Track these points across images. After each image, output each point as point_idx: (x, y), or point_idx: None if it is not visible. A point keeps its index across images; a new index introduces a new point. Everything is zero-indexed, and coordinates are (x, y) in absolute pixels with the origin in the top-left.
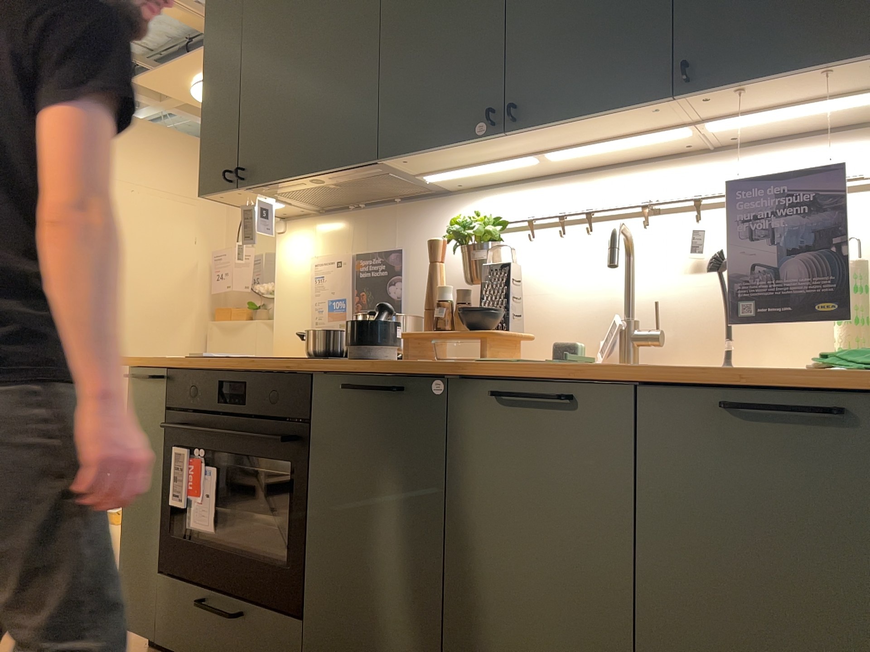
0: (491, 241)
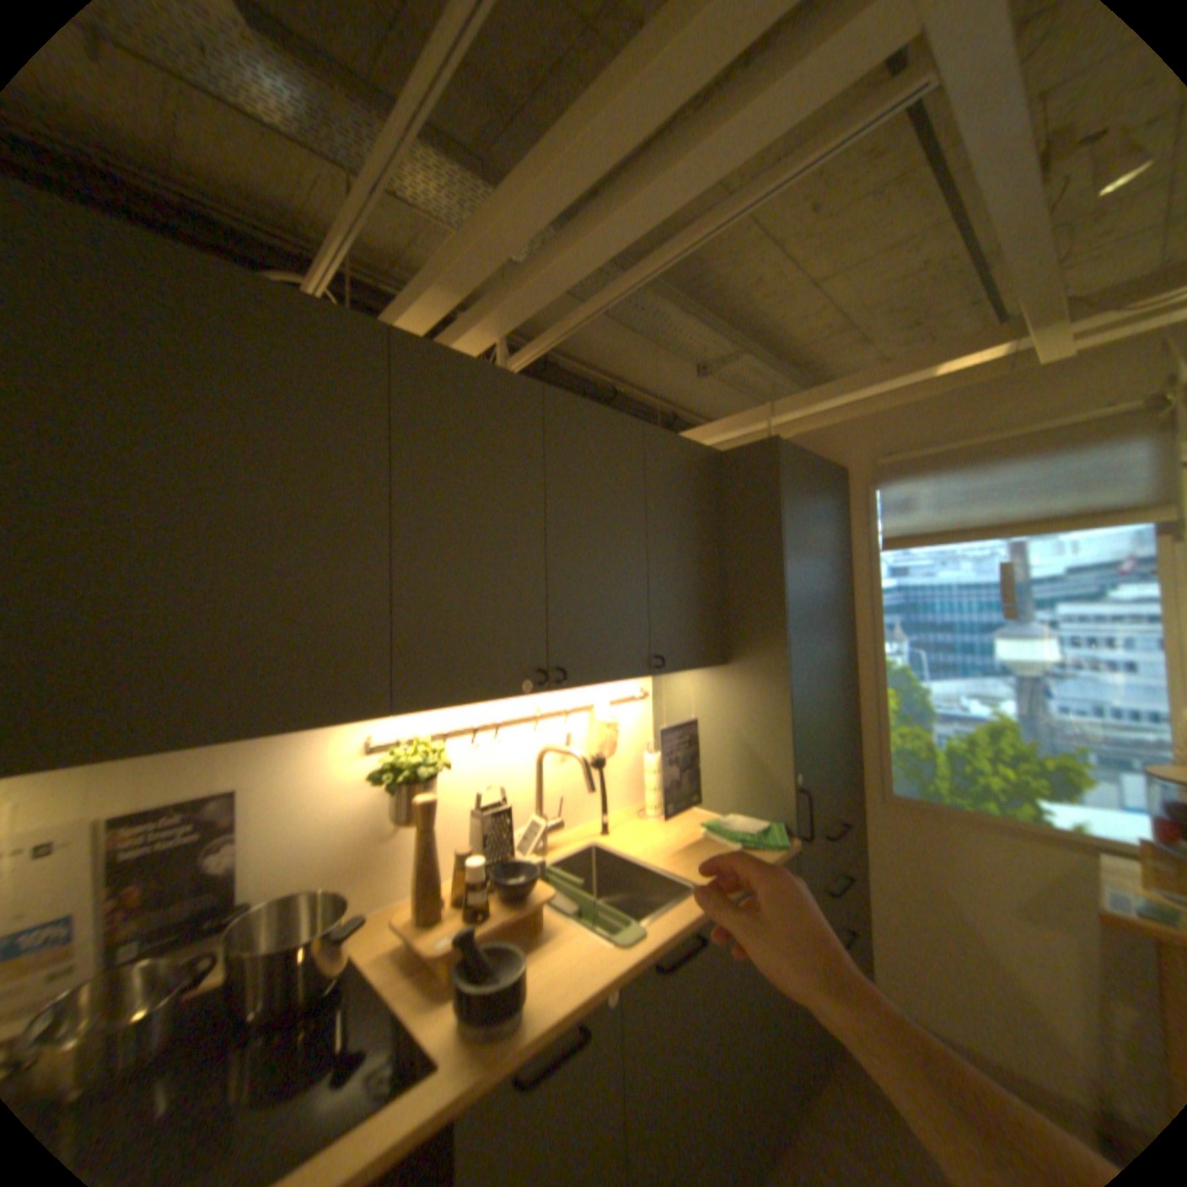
0: (431, 770)
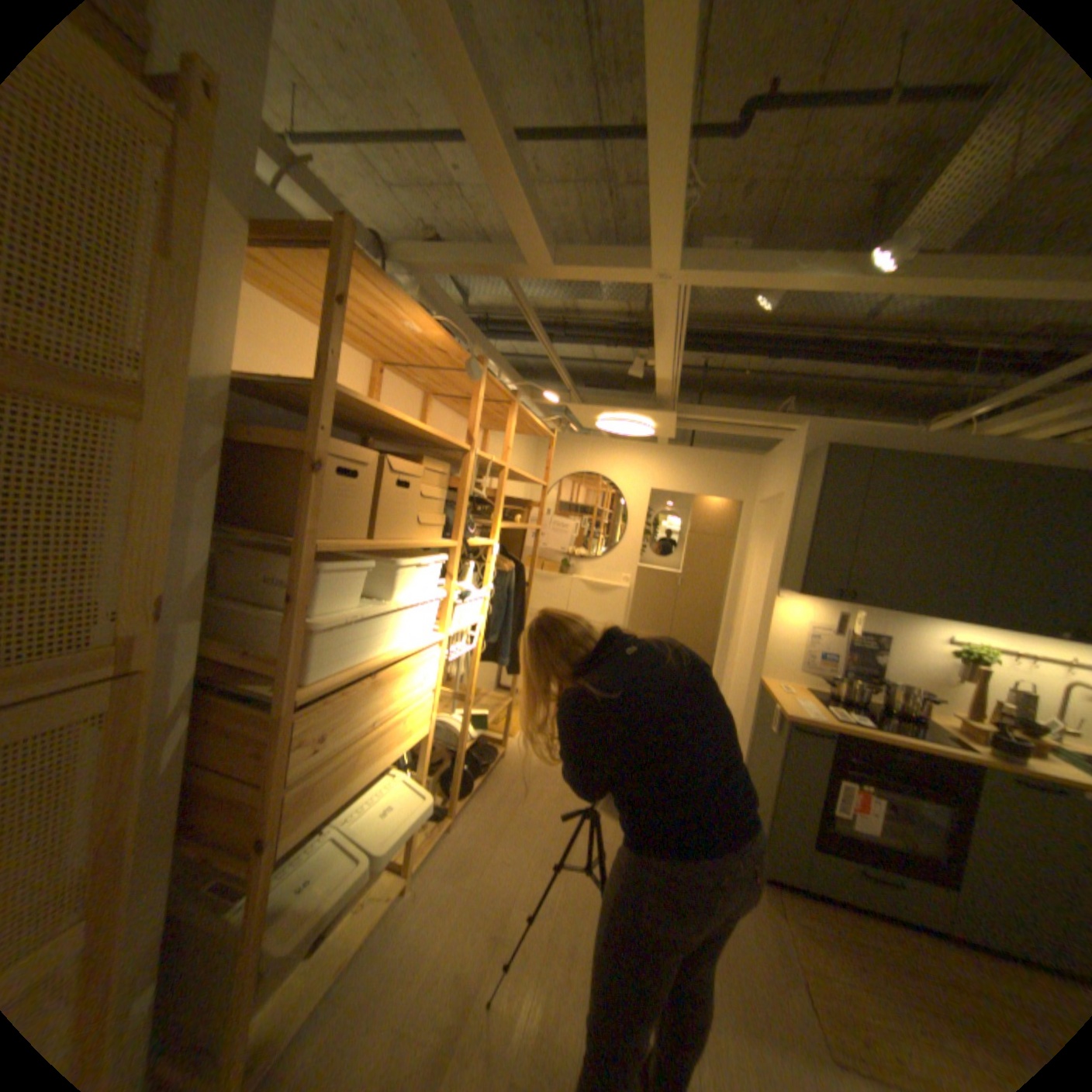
0: (987, 663)
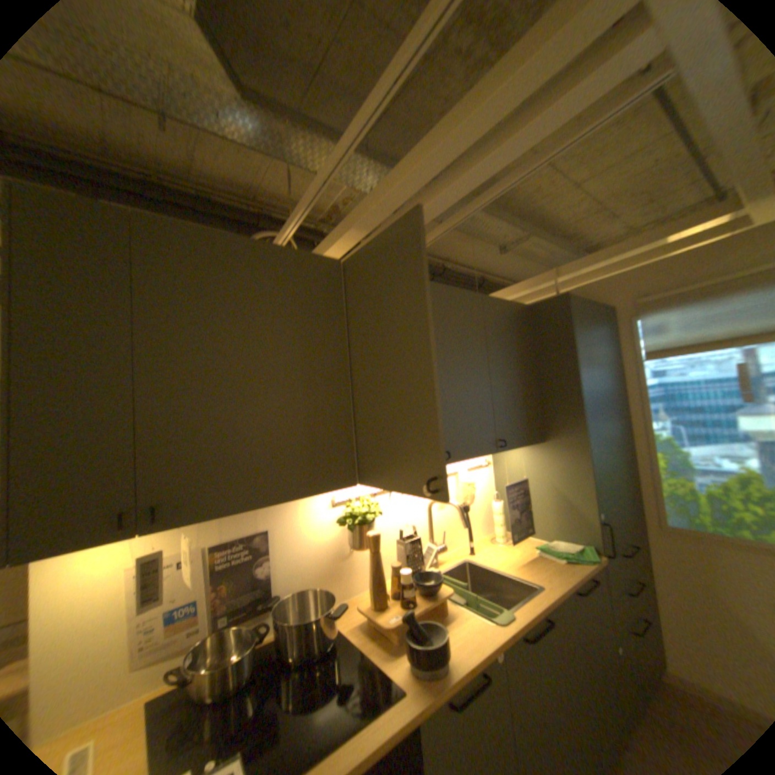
0: (370, 516)
